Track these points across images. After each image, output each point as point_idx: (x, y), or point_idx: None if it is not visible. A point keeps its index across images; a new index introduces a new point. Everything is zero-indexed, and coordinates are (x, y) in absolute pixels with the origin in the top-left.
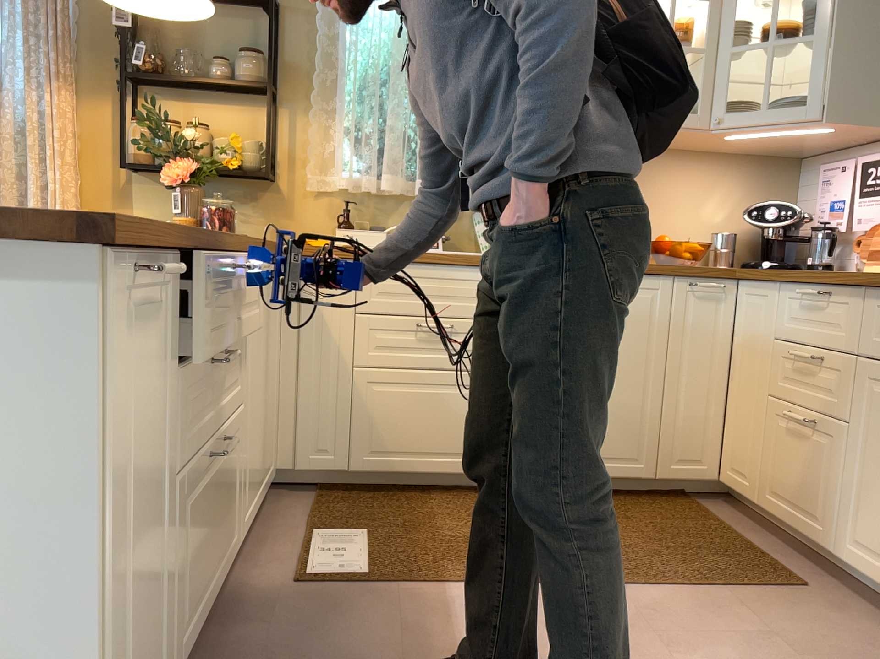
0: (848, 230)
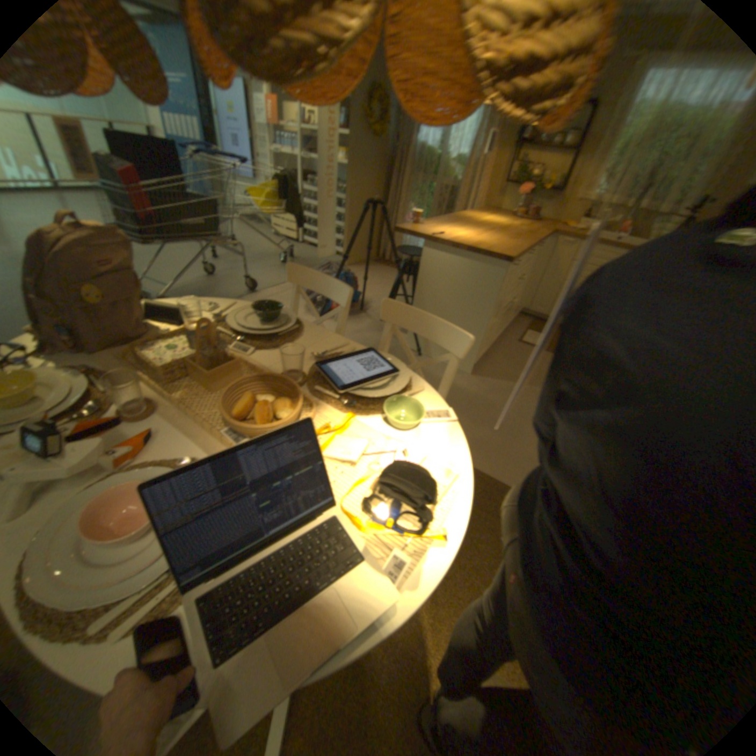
0: None
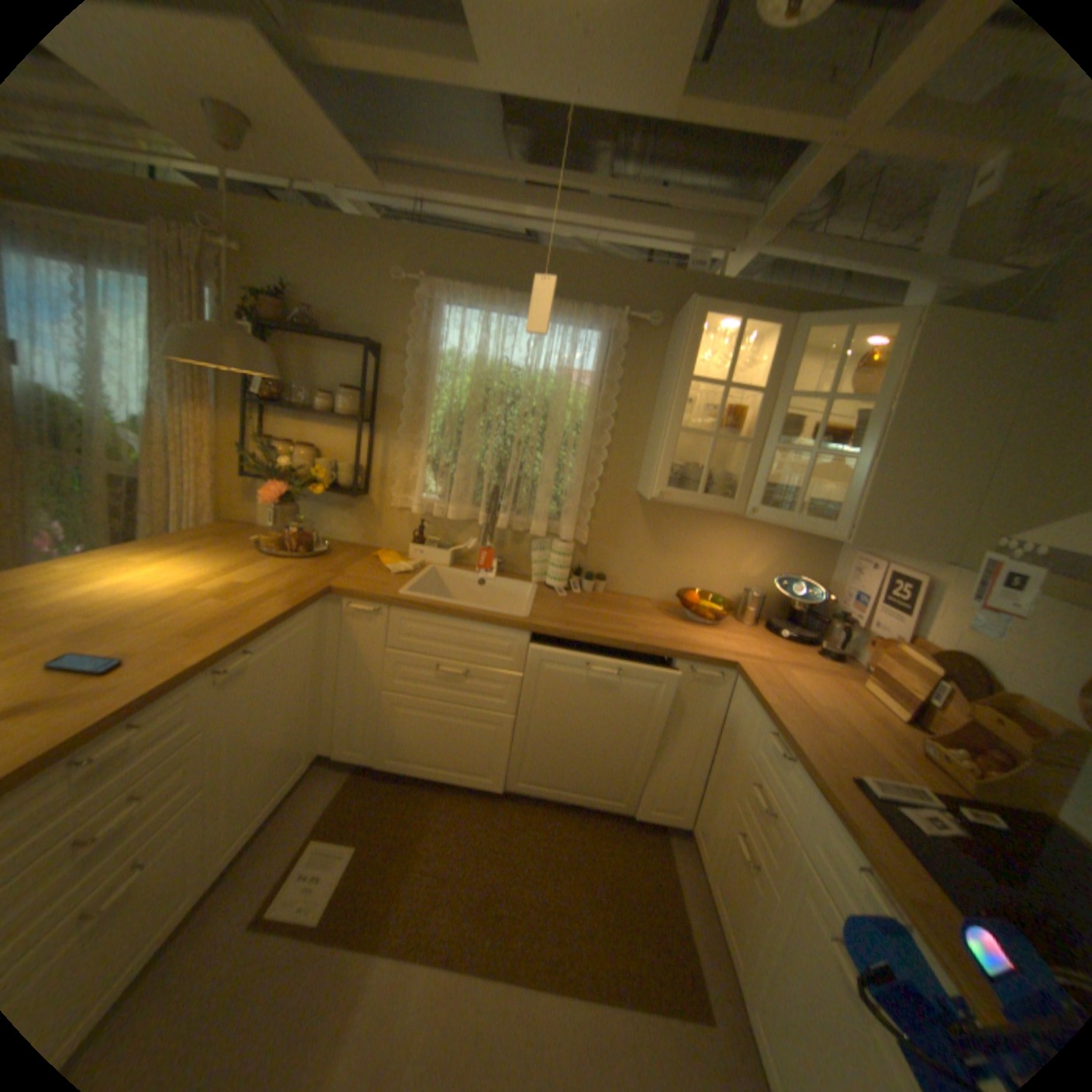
0: (869, 623)
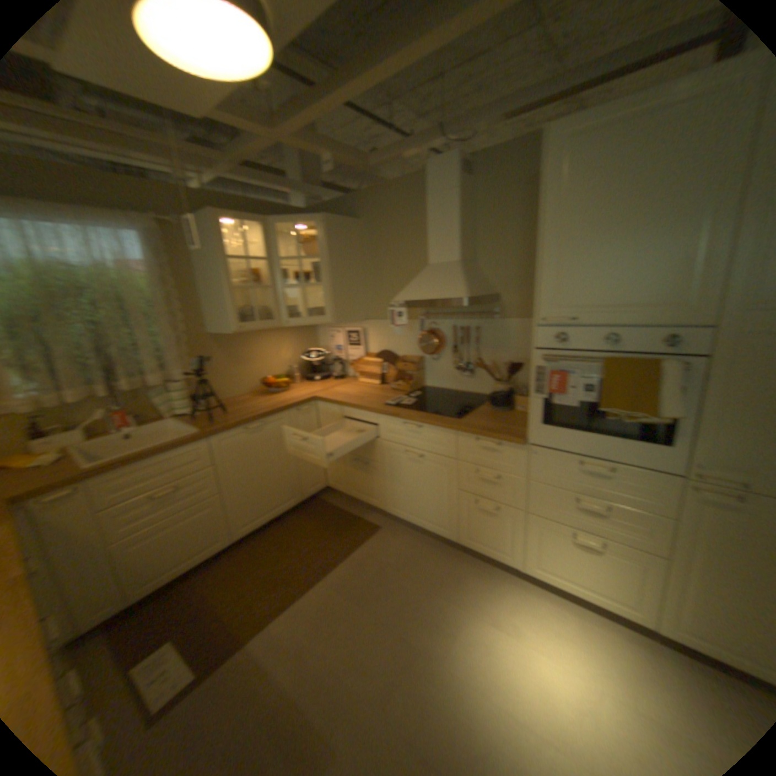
0: (346, 357)
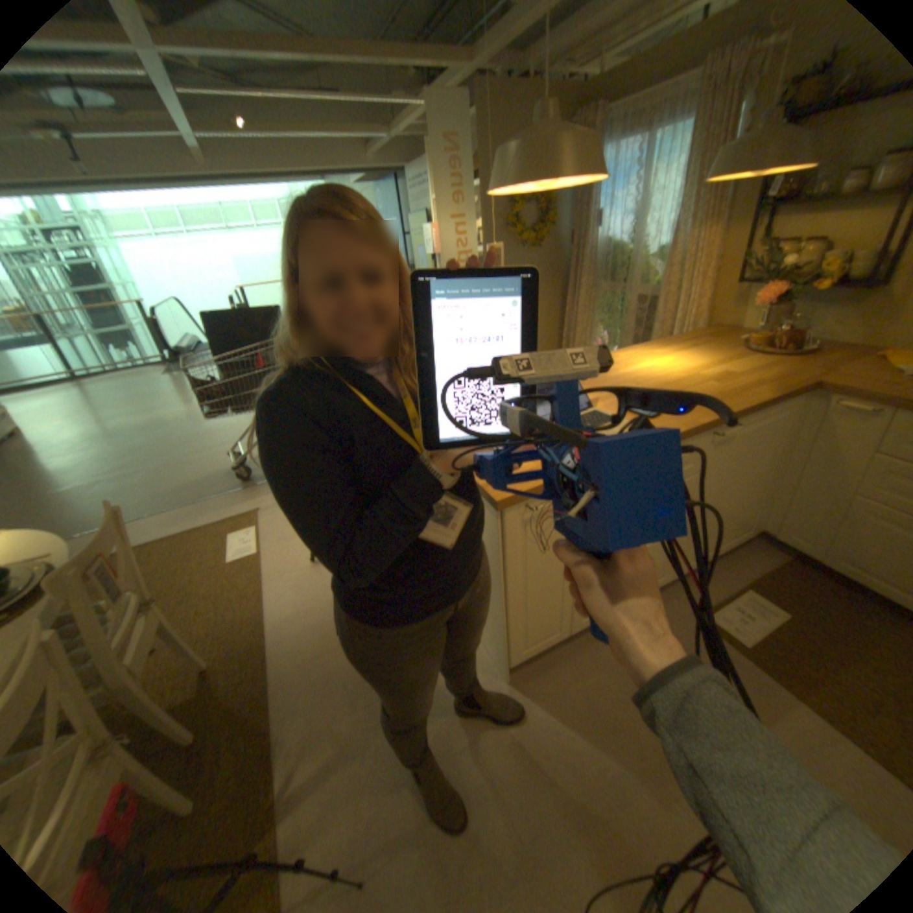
0: None
